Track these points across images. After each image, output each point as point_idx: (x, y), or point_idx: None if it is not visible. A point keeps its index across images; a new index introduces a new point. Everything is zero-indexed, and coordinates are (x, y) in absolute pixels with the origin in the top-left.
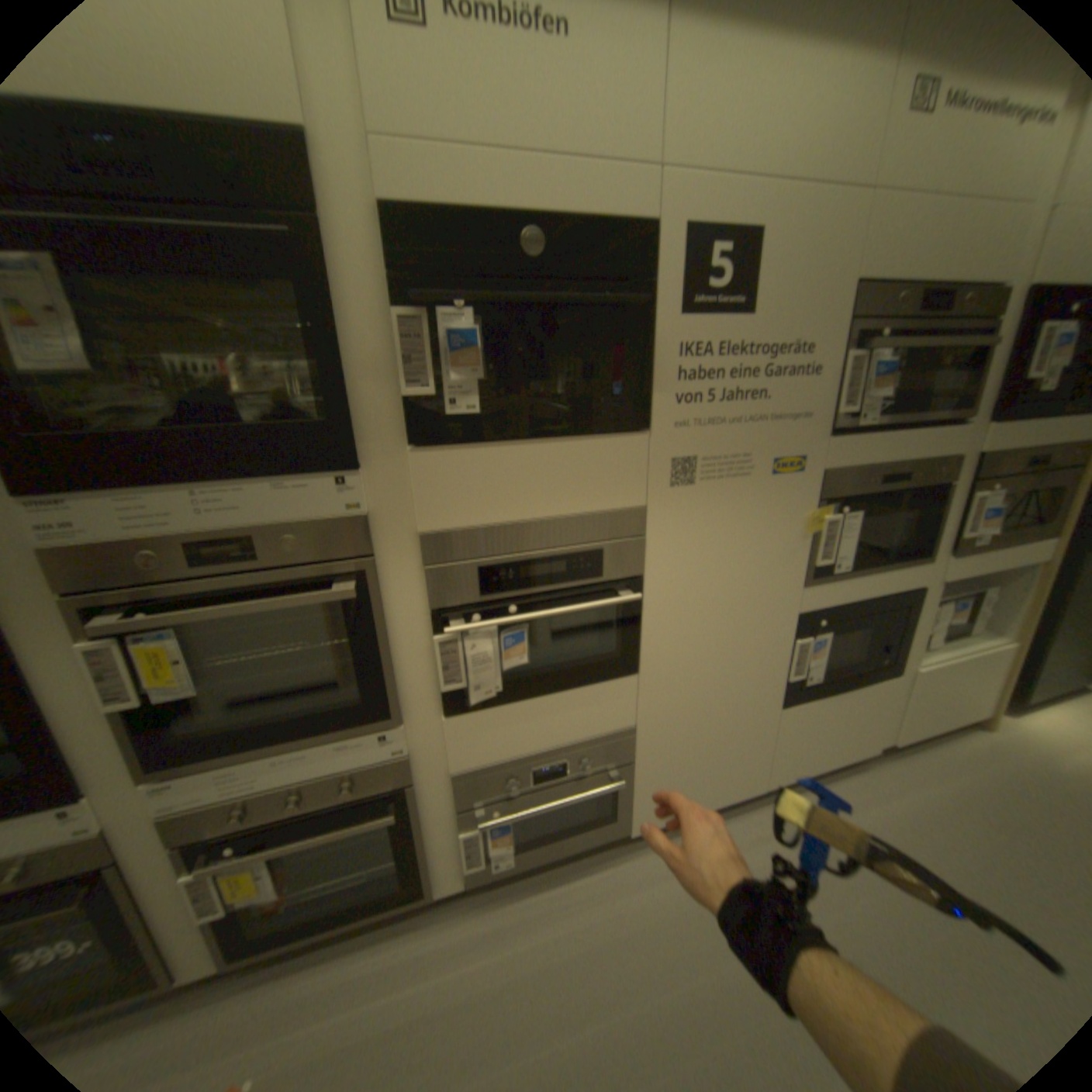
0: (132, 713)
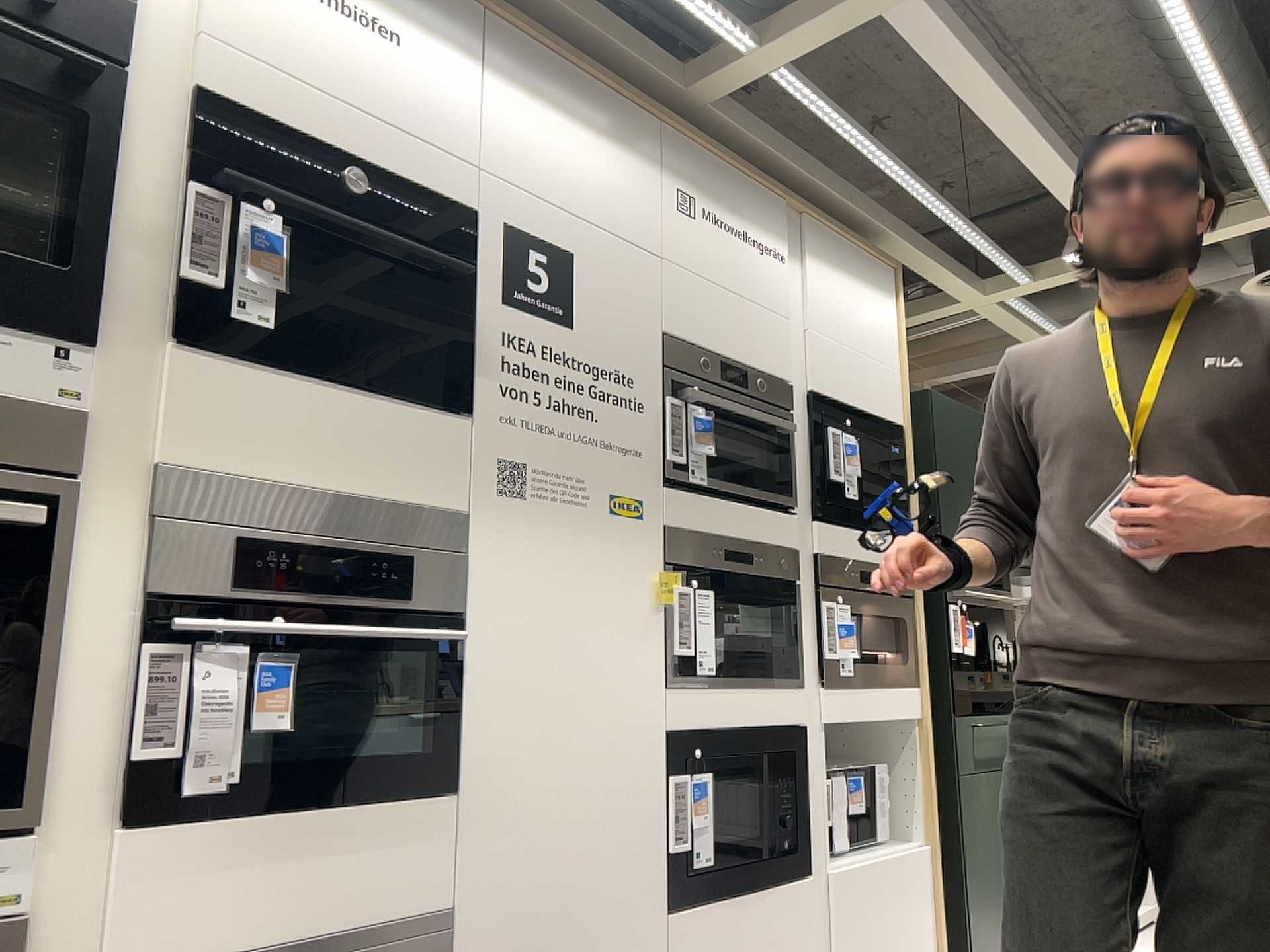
0: None
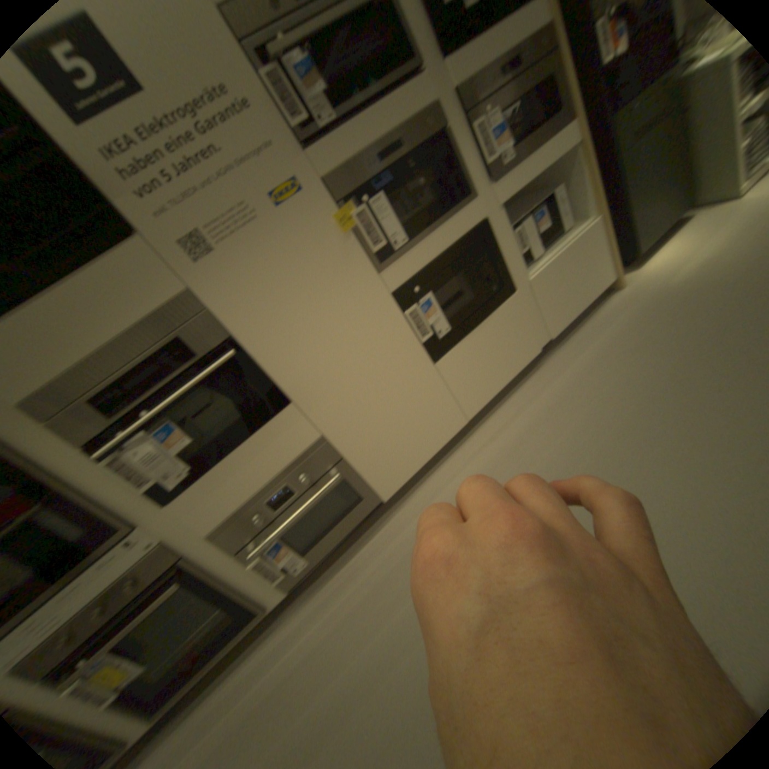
0: None
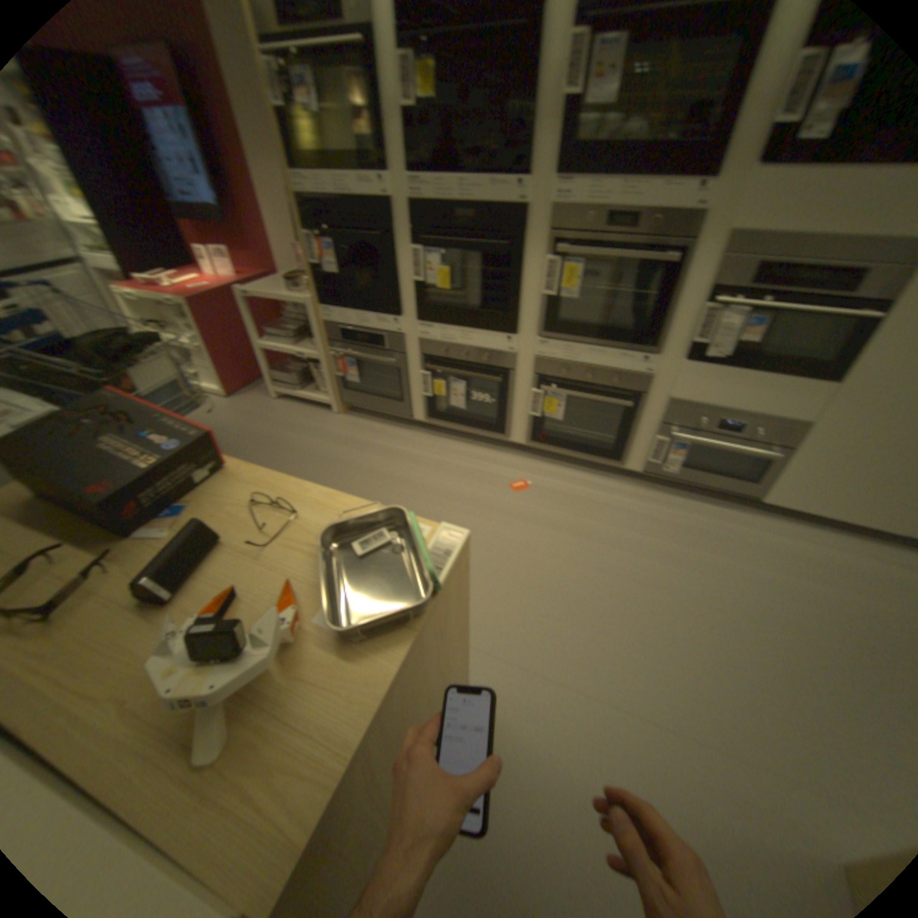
0: (552, 299)
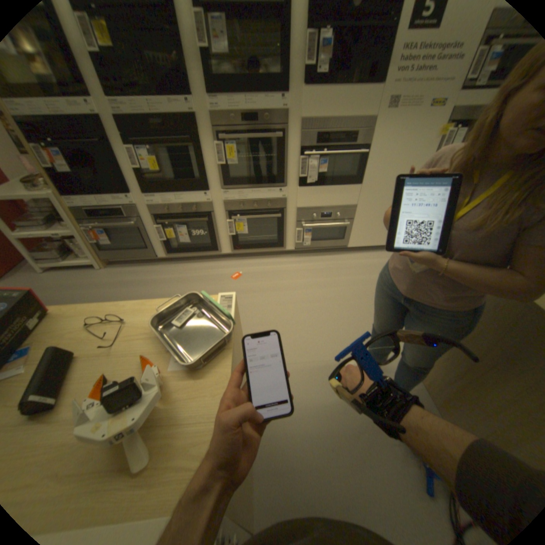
0: (223, 166)
